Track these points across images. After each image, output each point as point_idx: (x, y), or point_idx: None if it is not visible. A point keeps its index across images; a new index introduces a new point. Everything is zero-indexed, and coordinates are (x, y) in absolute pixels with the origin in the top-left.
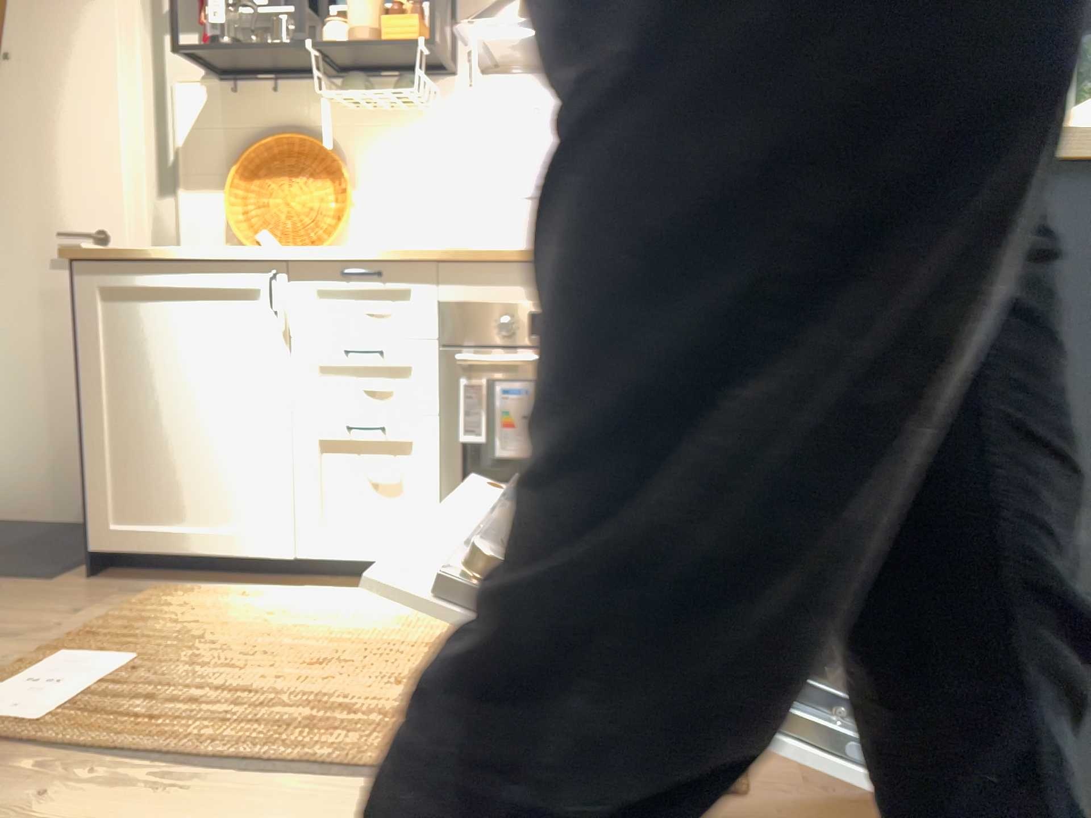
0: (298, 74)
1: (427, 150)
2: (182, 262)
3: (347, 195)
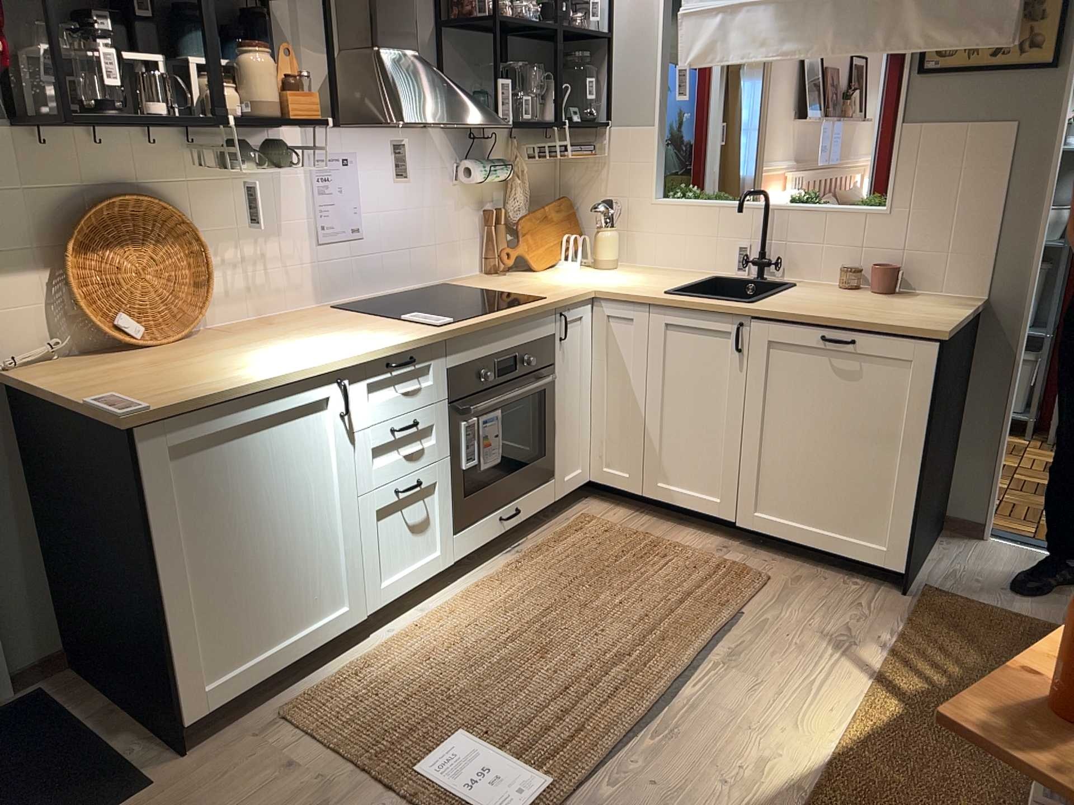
0: (124, 123)
1: (263, 204)
2: (259, 393)
3: (211, 262)
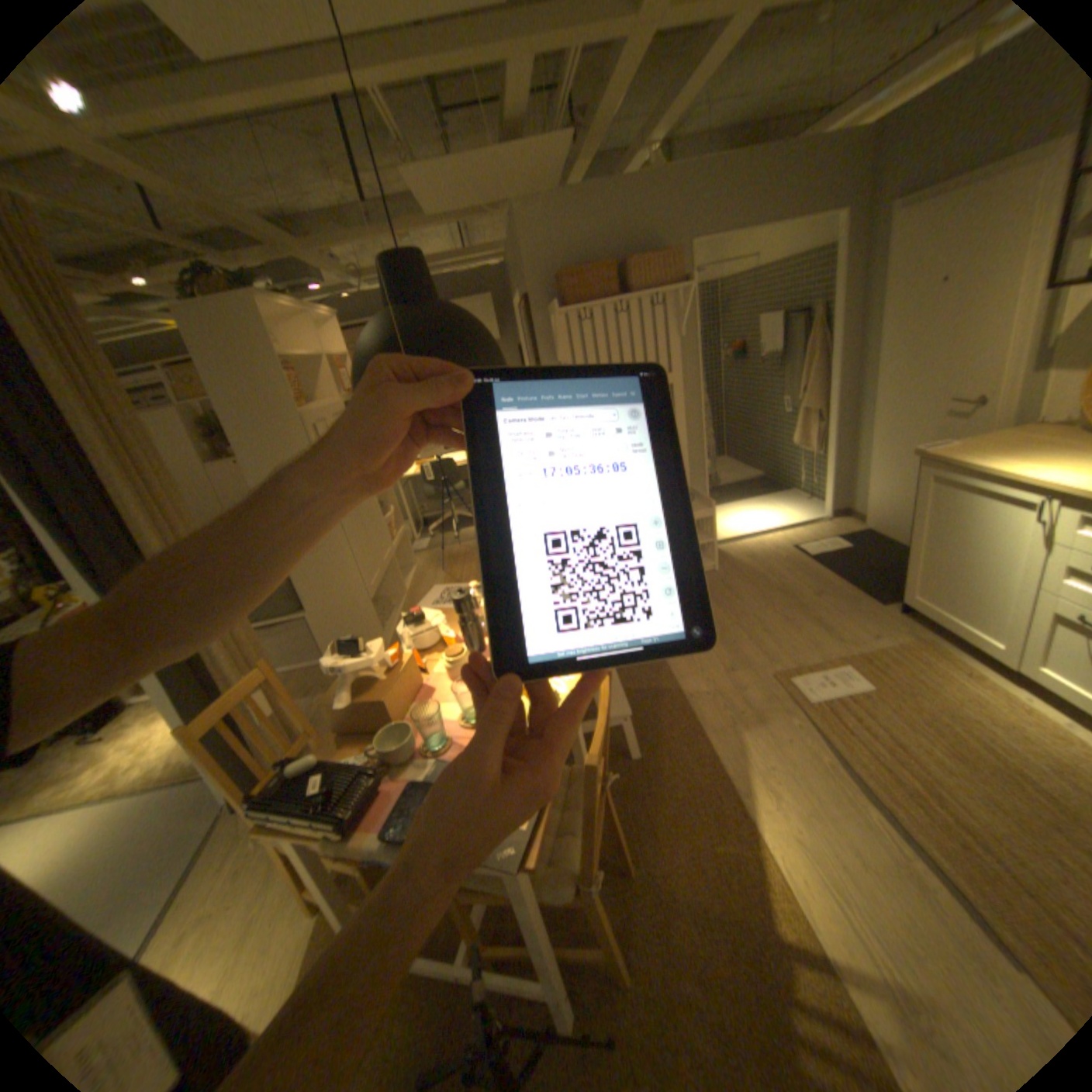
0: None
1: None
2: (985, 473)
3: None
